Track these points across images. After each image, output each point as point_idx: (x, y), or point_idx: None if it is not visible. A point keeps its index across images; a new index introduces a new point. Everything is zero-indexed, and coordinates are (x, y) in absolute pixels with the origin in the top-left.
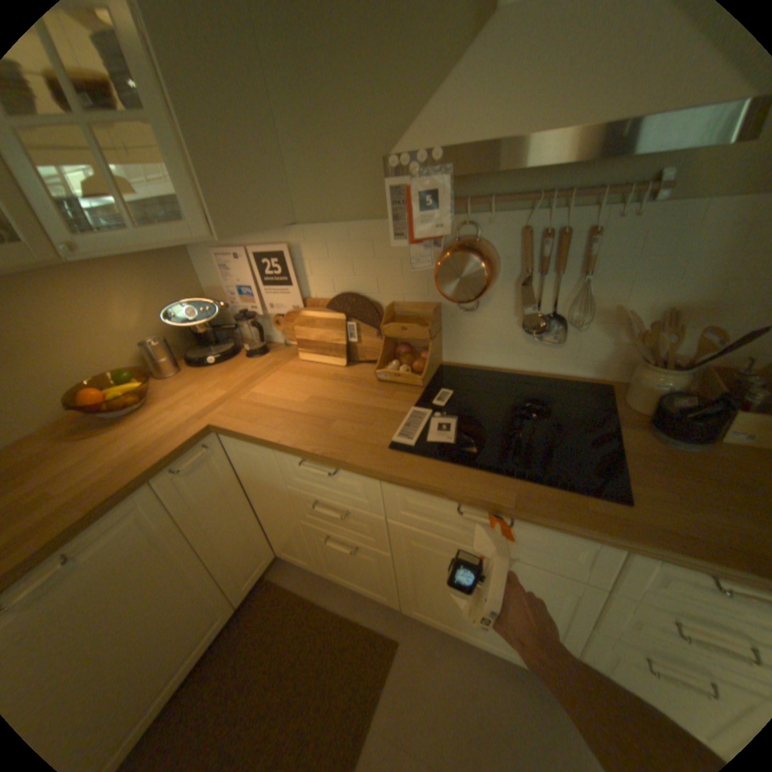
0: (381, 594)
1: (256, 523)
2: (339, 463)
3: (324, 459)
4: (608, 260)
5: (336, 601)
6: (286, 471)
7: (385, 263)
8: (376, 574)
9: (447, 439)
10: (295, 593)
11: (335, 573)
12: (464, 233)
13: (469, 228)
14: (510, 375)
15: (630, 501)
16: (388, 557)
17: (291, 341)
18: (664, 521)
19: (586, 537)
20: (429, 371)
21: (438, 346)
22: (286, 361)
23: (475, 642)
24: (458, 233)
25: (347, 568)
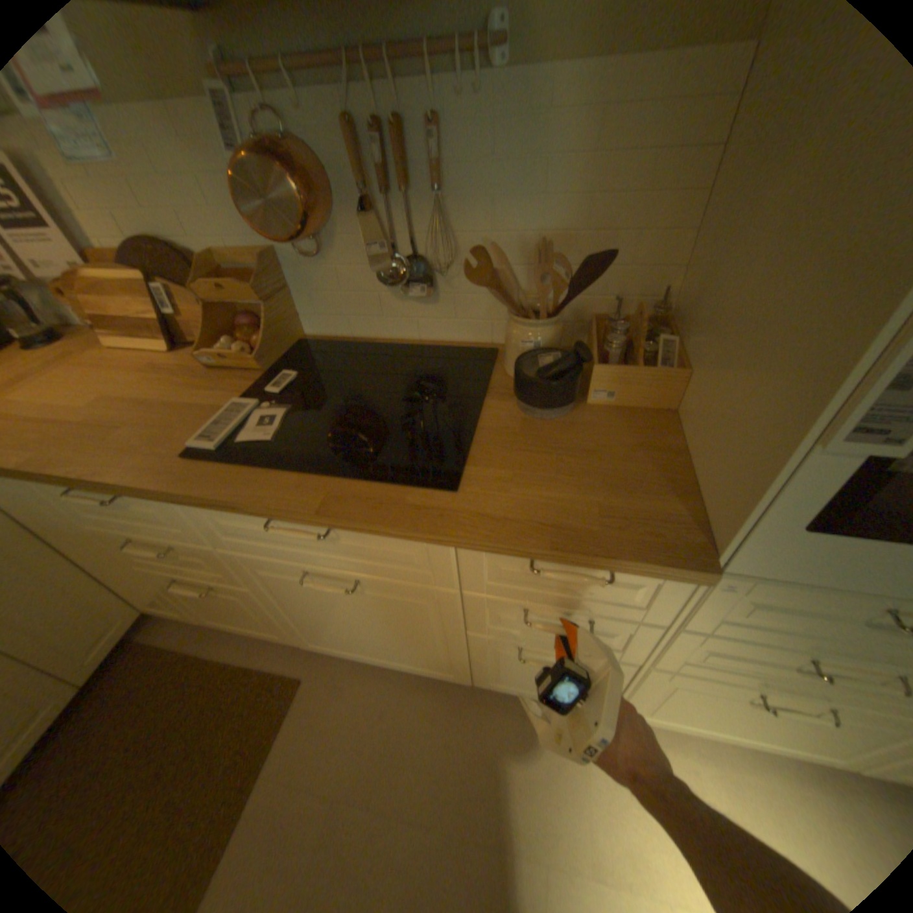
0: (270, 633)
1: (85, 579)
2: (104, 486)
3: (85, 484)
4: (458, 169)
5: (228, 650)
6: (67, 508)
7: (176, 183)
8: (250, 613)
9: (264, 437)
10: (174, 651)
11: (212, 620)
12: (268, 127)
13: (269, 117)
14: (390, 347)
15: (455, 486)
16: (248, 593)
17: (87, 321)
18: (483, 503)
19: (399, 536)
20: (271, 348)
21: (288, 312)
22: (82, 350)
23: (378, 663)
24: (254, 126)
25: (220, 613)
